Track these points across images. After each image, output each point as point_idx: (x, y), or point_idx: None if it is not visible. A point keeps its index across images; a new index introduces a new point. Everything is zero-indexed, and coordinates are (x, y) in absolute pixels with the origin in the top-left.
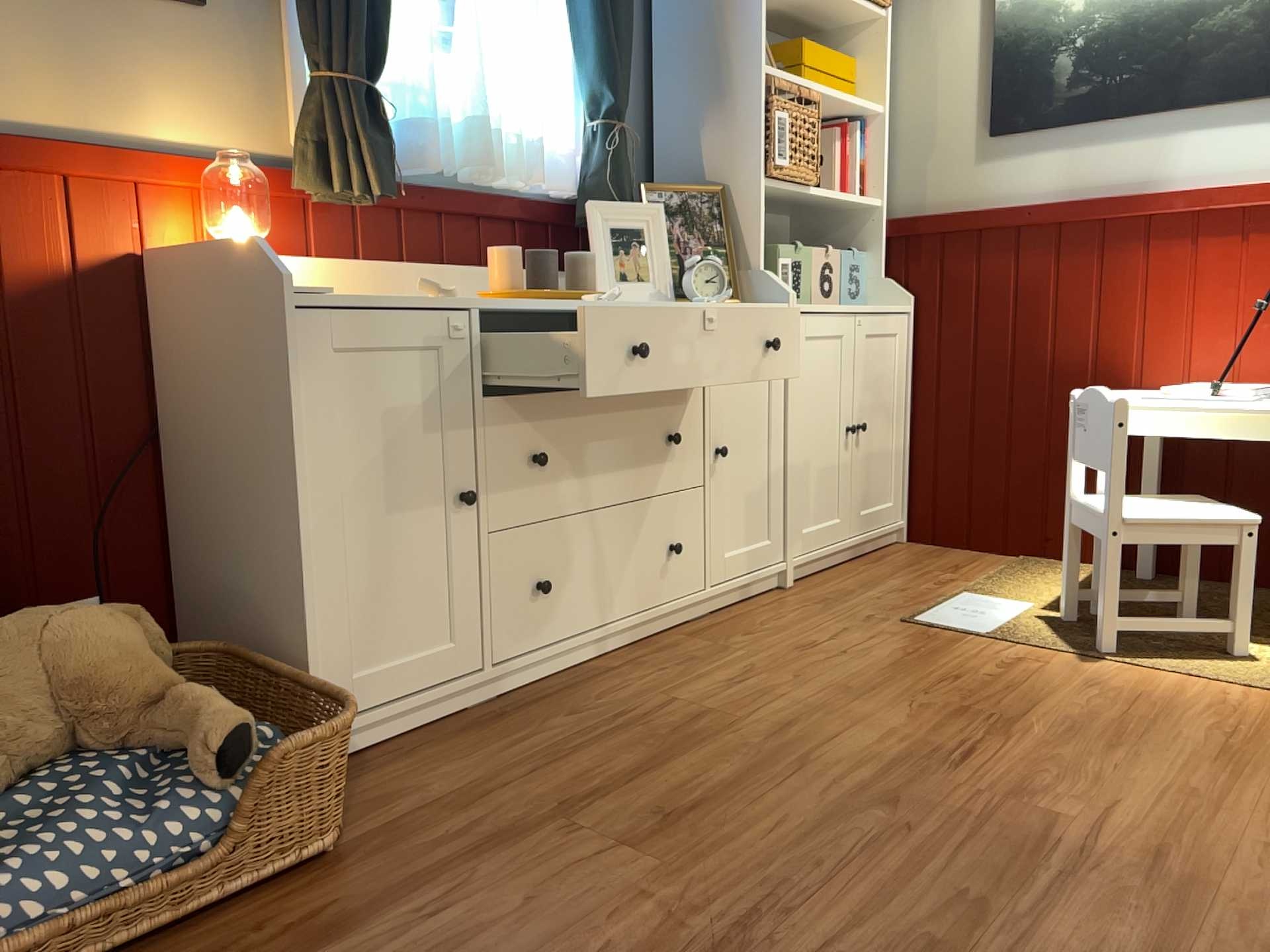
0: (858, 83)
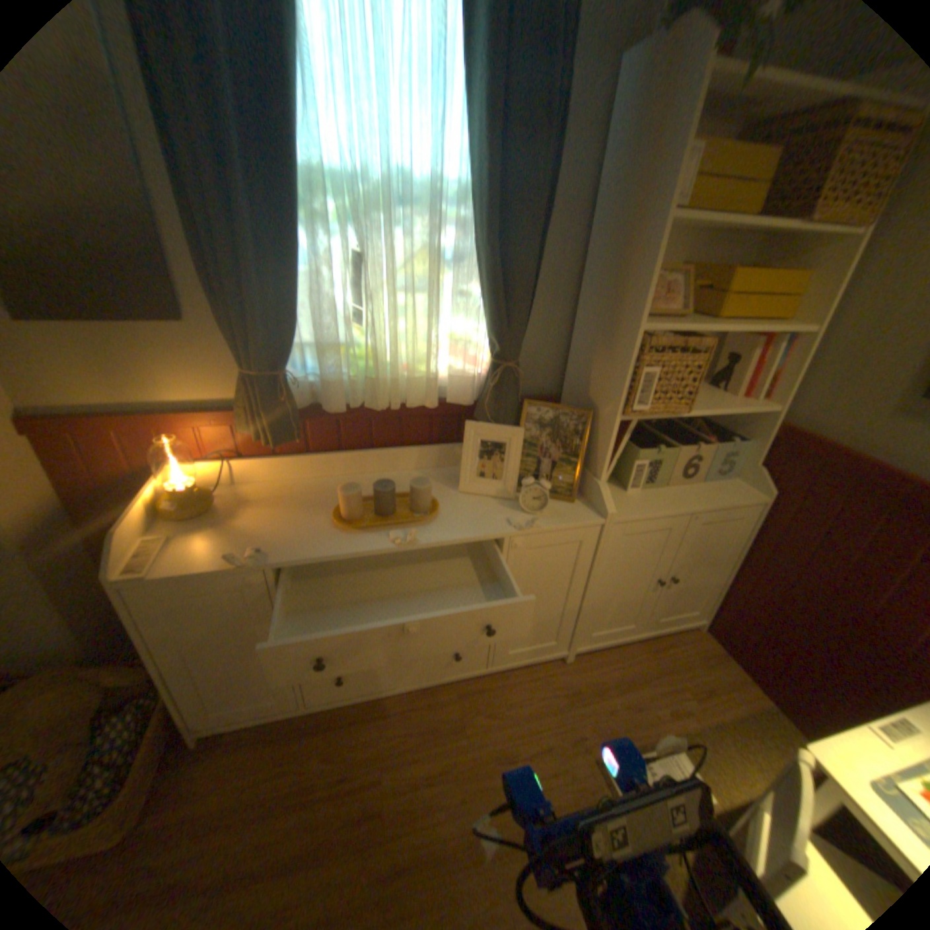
0: (807, 294)
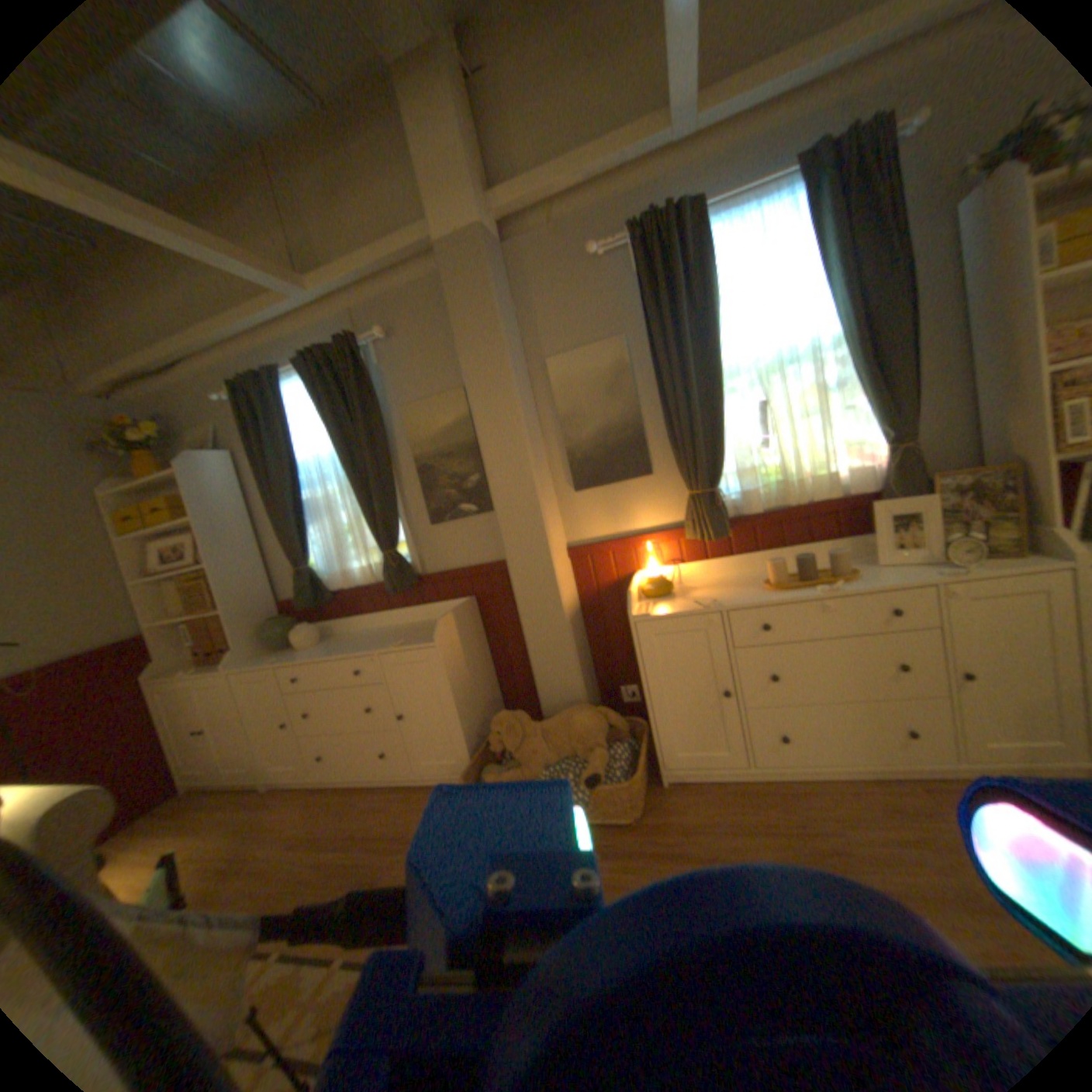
0: None
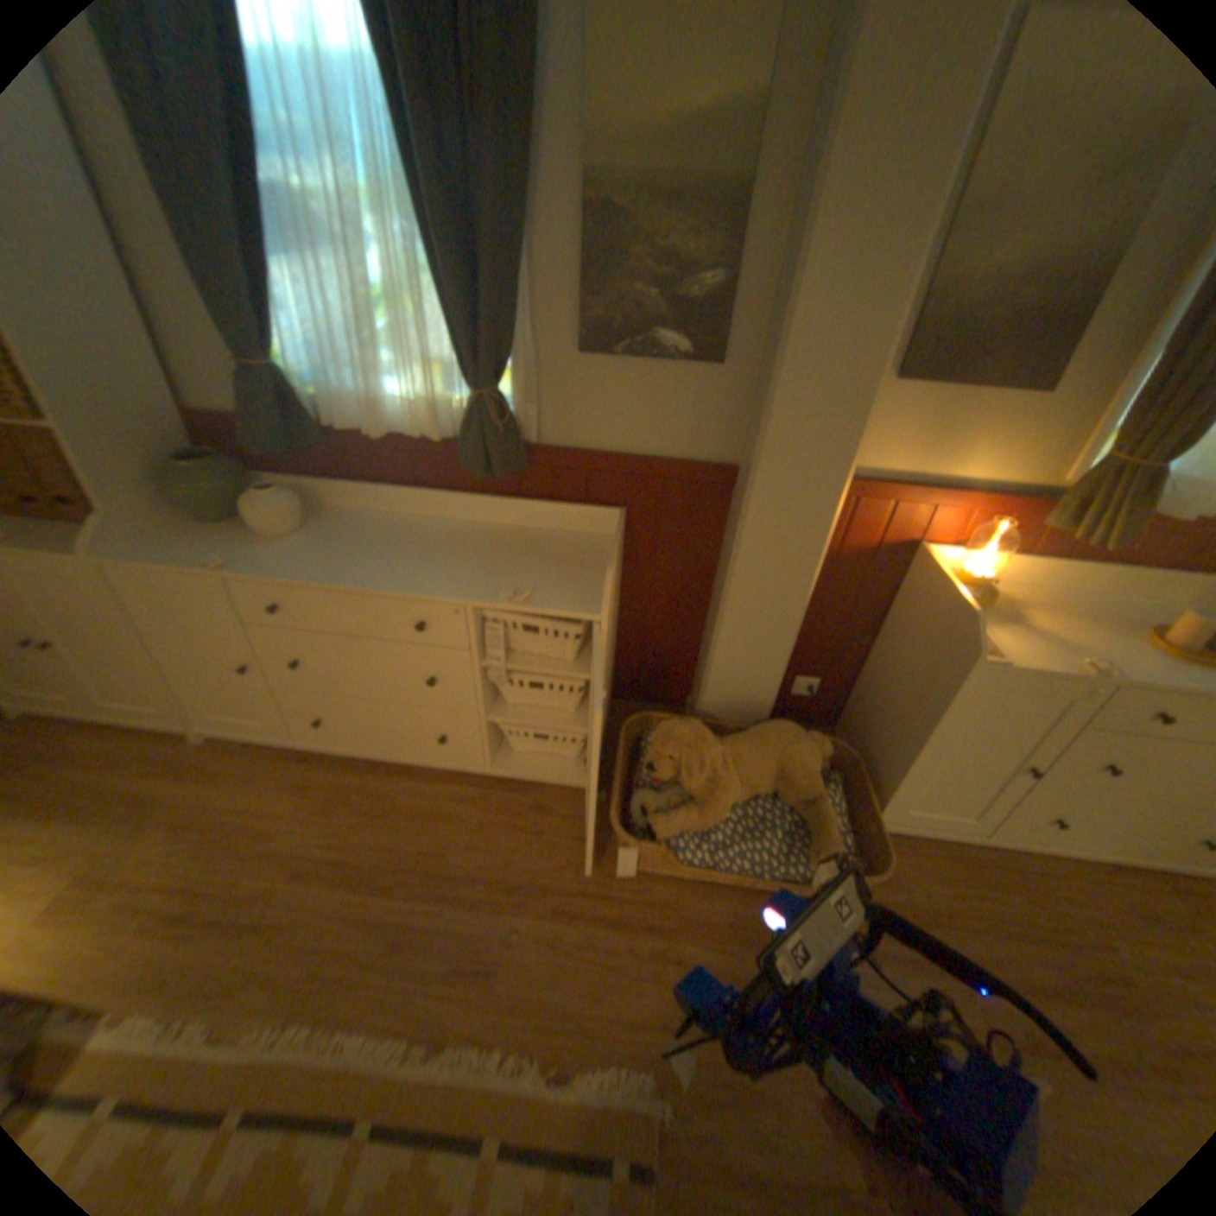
0: None
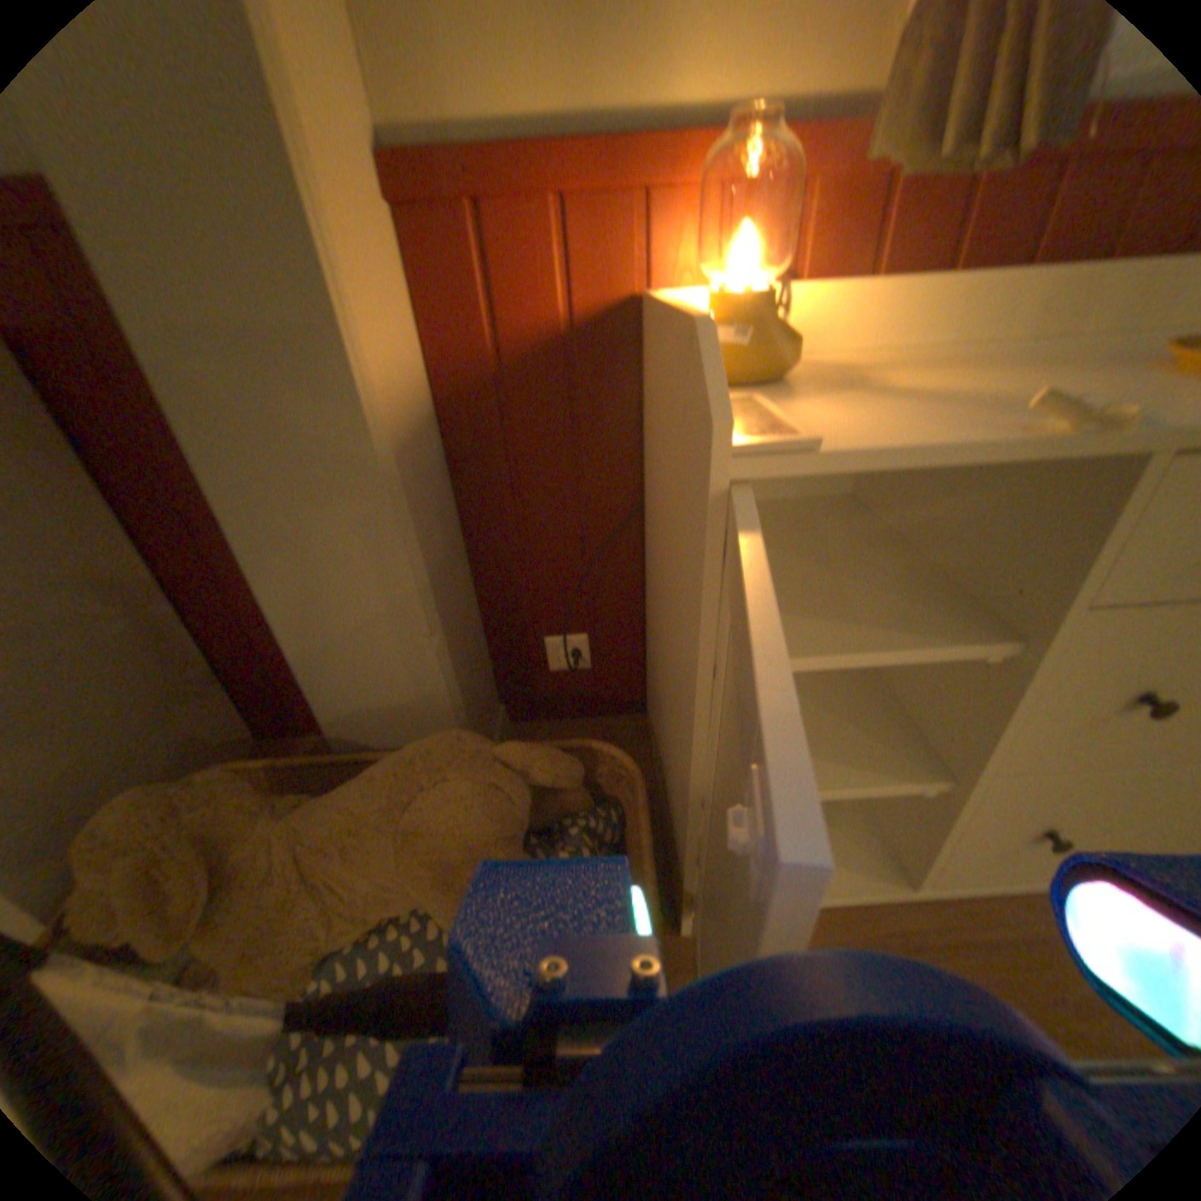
0: None
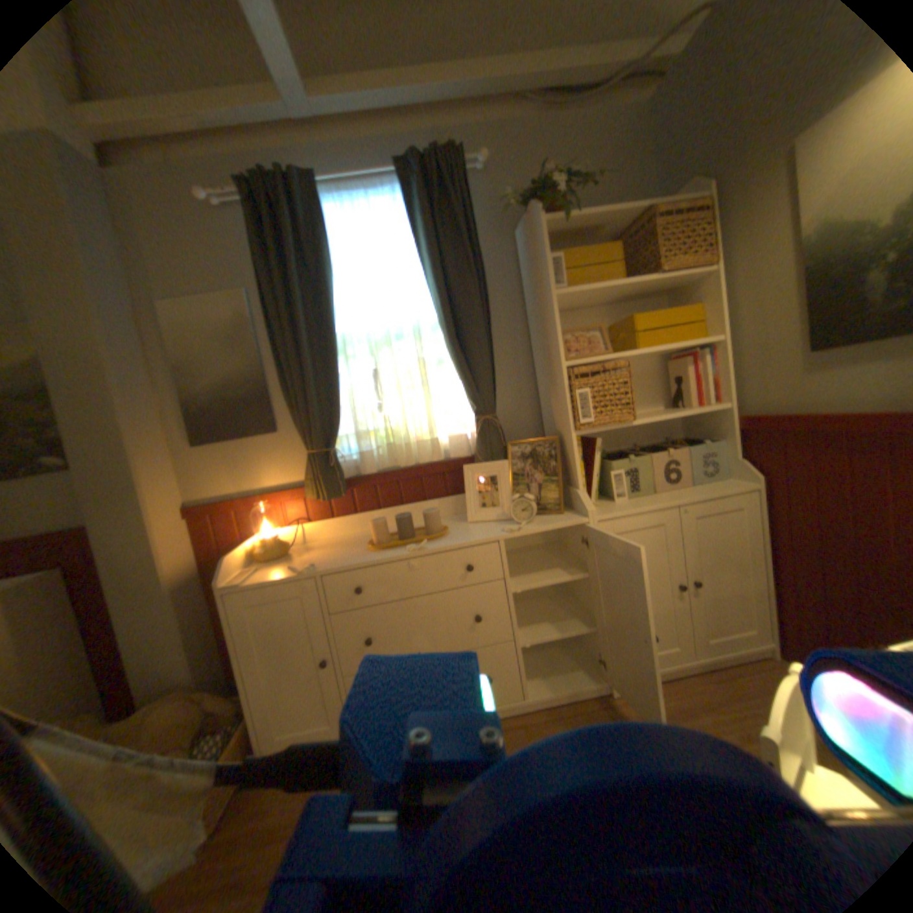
0: (706, 318)
